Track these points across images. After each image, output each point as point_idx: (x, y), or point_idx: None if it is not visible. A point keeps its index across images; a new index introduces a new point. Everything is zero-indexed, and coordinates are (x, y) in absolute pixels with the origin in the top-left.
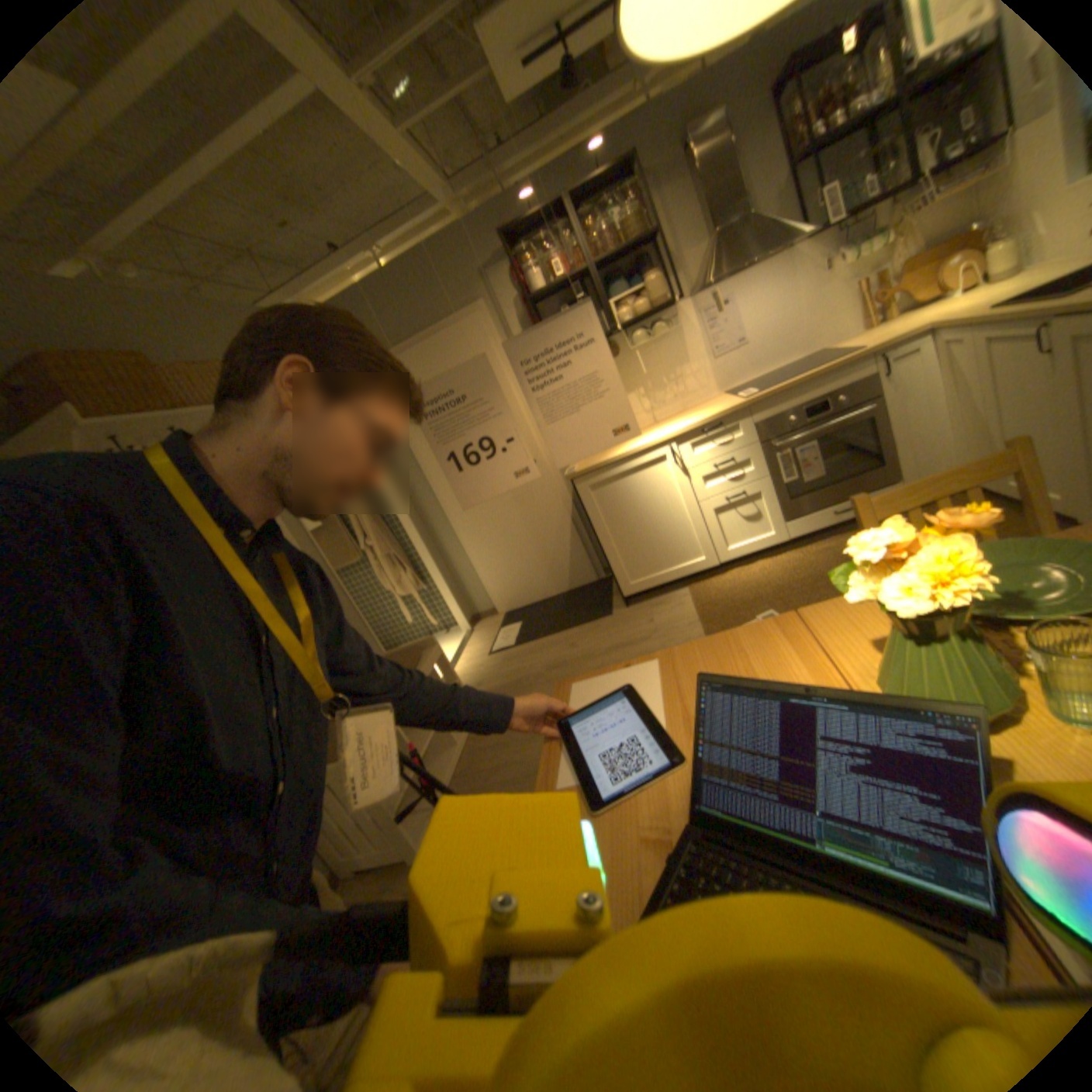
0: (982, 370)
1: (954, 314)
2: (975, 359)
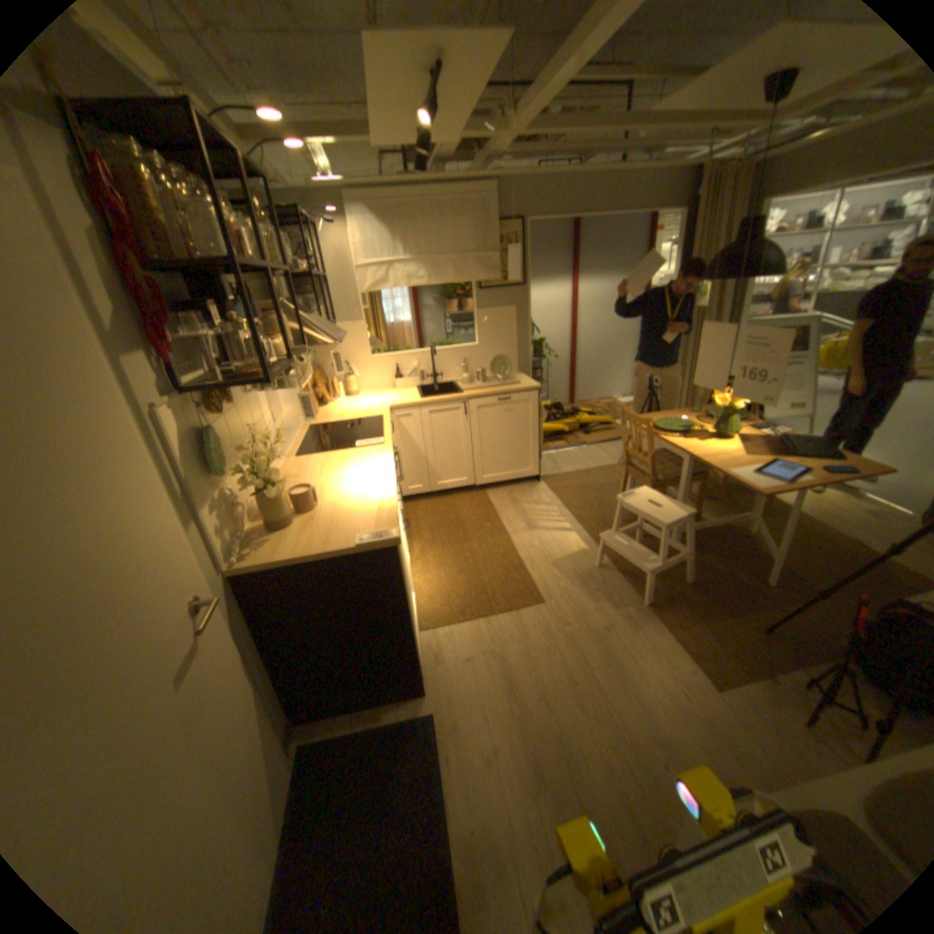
0: (424, 429)
1: (394, 403)
2: (420, 424)
